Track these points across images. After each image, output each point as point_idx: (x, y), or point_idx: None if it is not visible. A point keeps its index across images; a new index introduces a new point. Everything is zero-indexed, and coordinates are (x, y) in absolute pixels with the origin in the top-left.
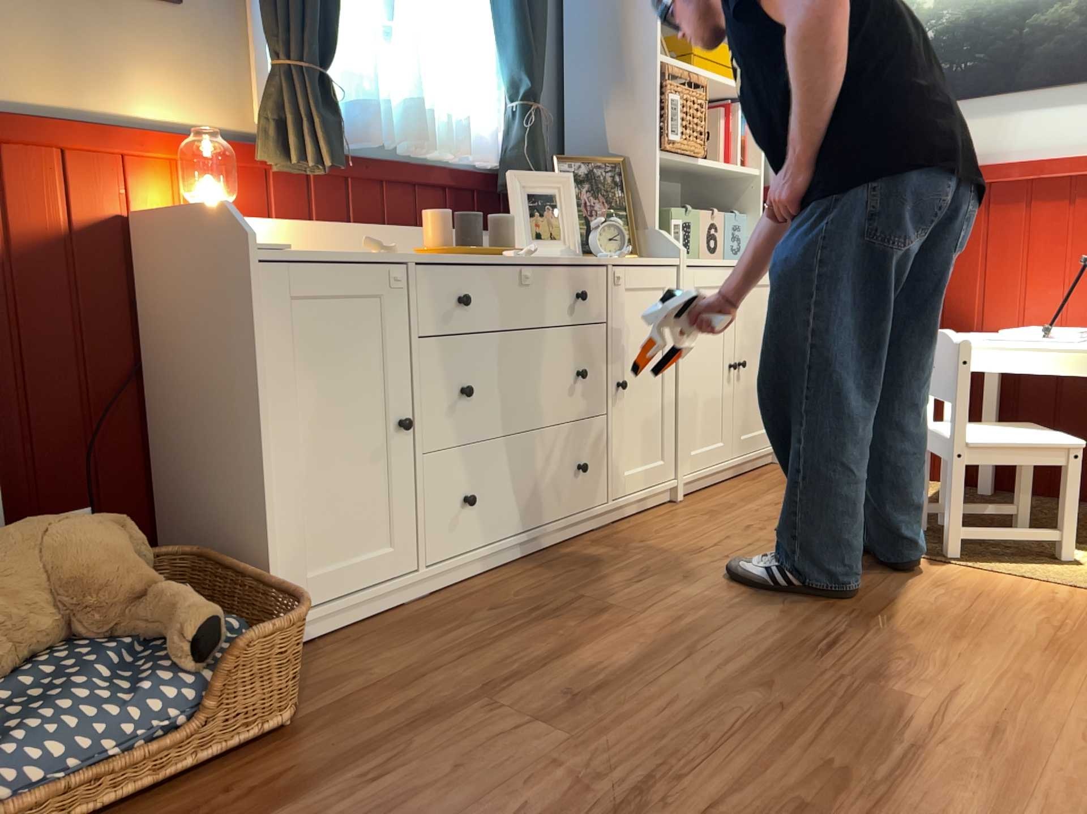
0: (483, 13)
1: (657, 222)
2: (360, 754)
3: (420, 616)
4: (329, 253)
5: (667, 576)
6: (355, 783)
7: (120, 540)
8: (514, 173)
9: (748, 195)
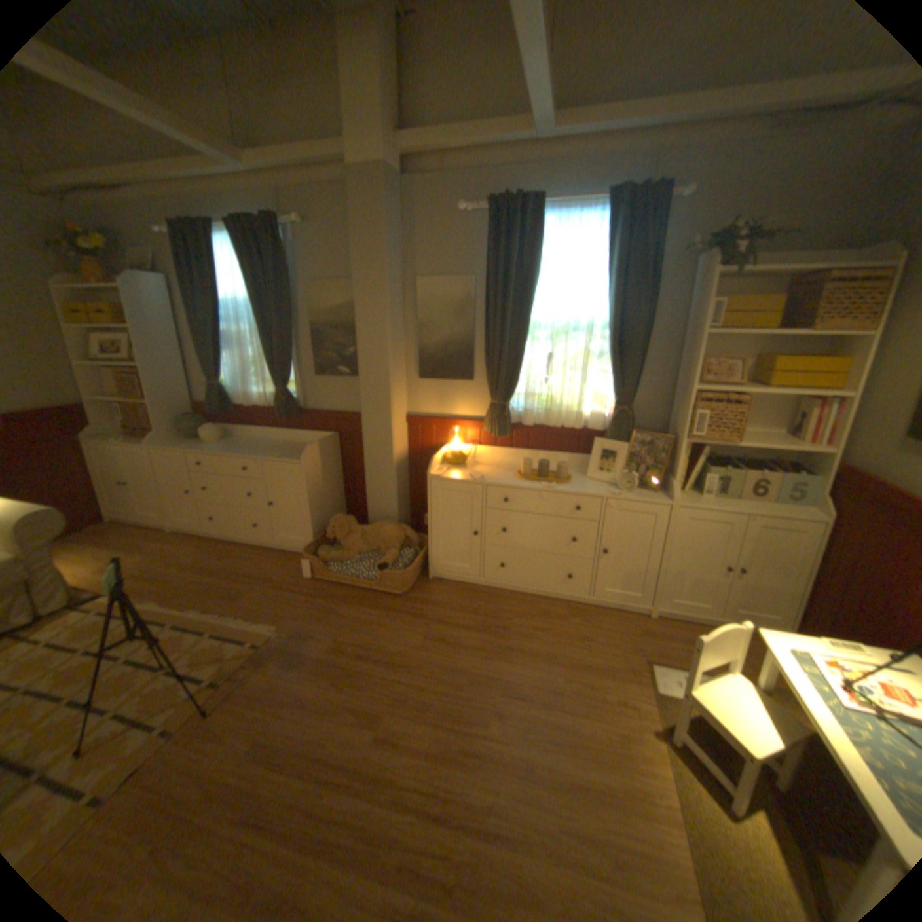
0: (605, 363)
1: (682, 477)
2: (396, 612)
3: (472, 592)
4: (461, 476)
5: (550, 638)
6: (385, 617)
7: (396, 535)
8: (606, 436)
9: (827, 464)
